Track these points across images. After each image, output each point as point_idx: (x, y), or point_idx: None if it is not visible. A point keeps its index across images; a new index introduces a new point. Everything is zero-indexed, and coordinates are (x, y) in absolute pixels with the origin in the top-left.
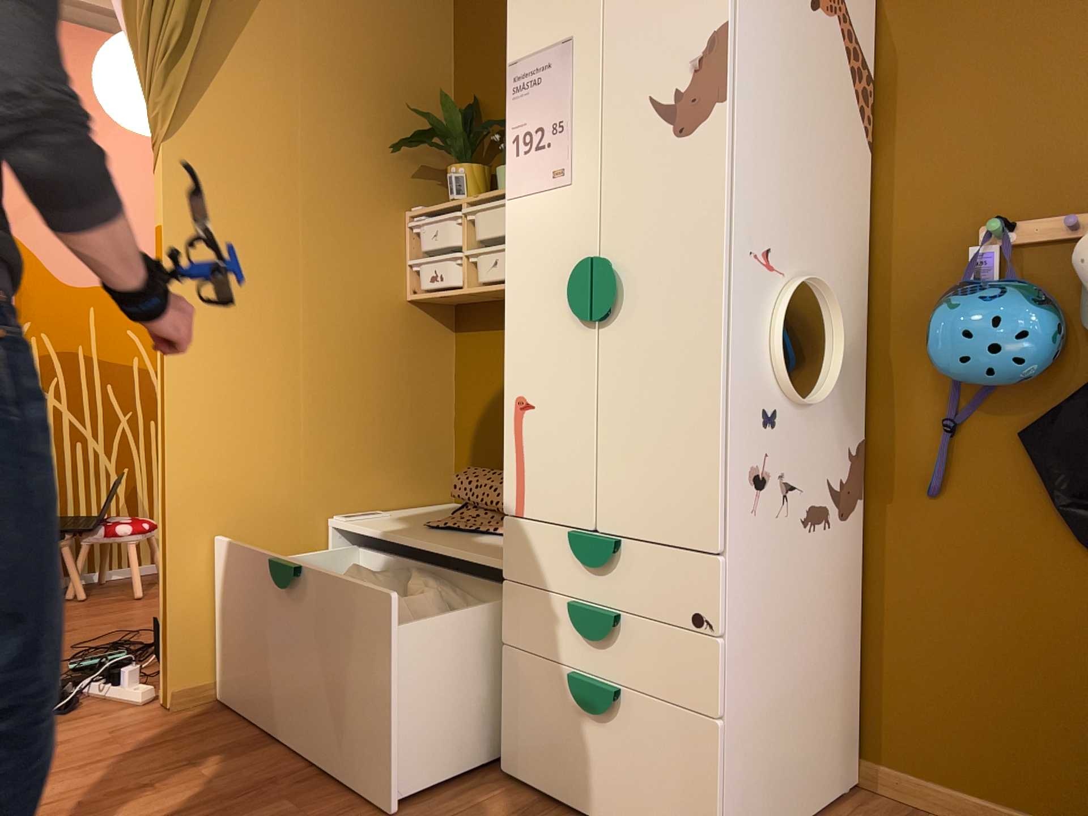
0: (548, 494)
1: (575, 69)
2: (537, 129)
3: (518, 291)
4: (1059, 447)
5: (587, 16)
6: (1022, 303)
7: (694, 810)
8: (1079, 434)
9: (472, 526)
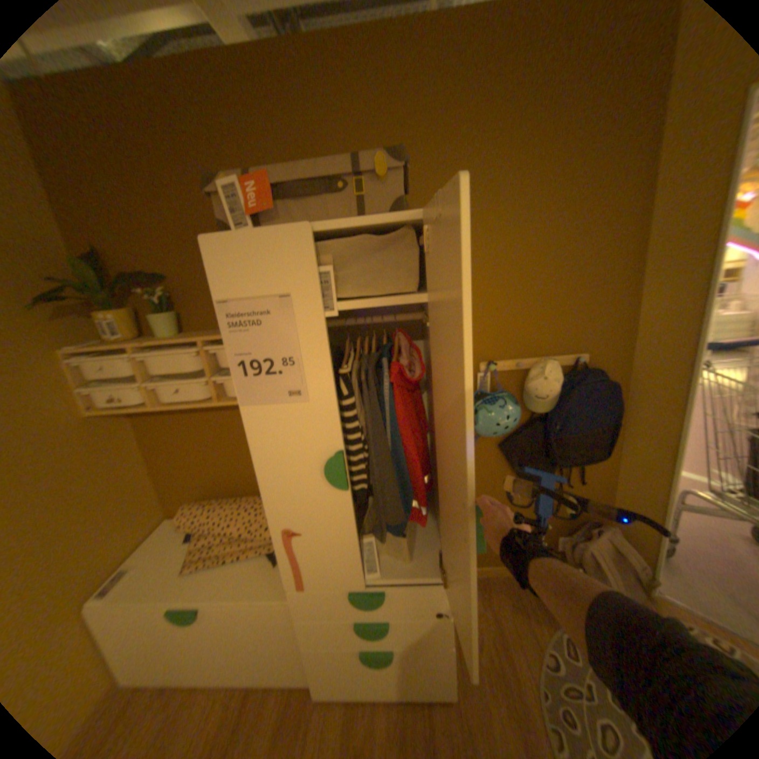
0: (323, 578)
1: (297, 319)
2: (264, 359)
3: (268, 468)
4: (516, 451)
5: (302, 279)
6: (512, 406)
7: (442, 682)
8: (524, 446)
9: (217, 559)
